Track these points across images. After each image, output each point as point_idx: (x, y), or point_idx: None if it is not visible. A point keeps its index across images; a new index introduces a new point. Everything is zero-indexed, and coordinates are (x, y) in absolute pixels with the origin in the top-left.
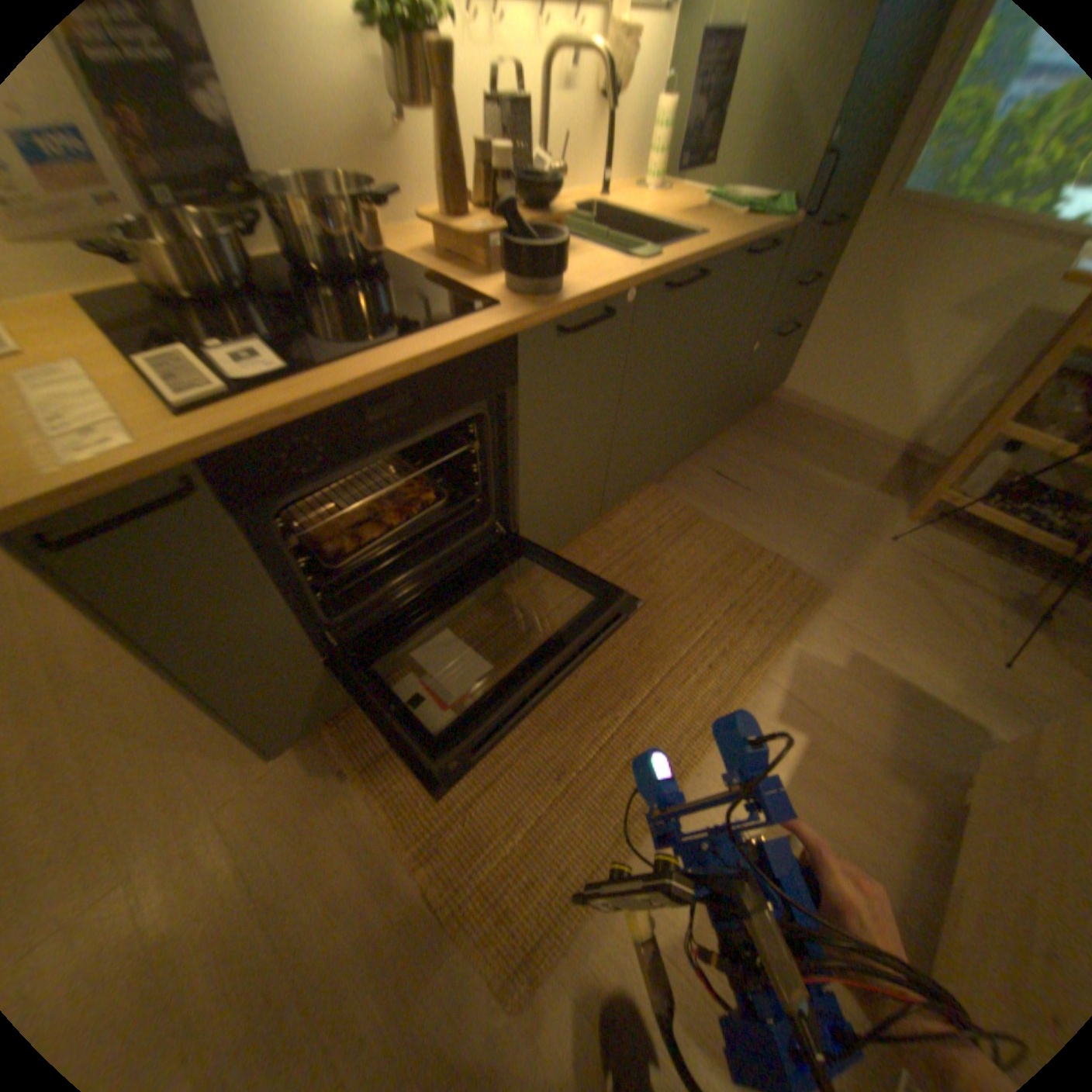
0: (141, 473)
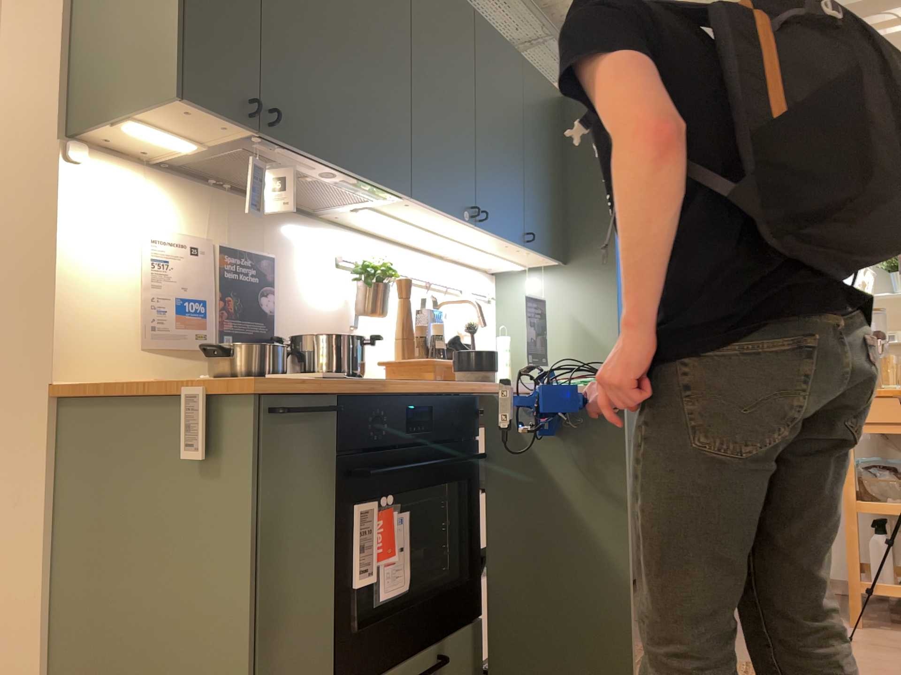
0: (320, 388)
